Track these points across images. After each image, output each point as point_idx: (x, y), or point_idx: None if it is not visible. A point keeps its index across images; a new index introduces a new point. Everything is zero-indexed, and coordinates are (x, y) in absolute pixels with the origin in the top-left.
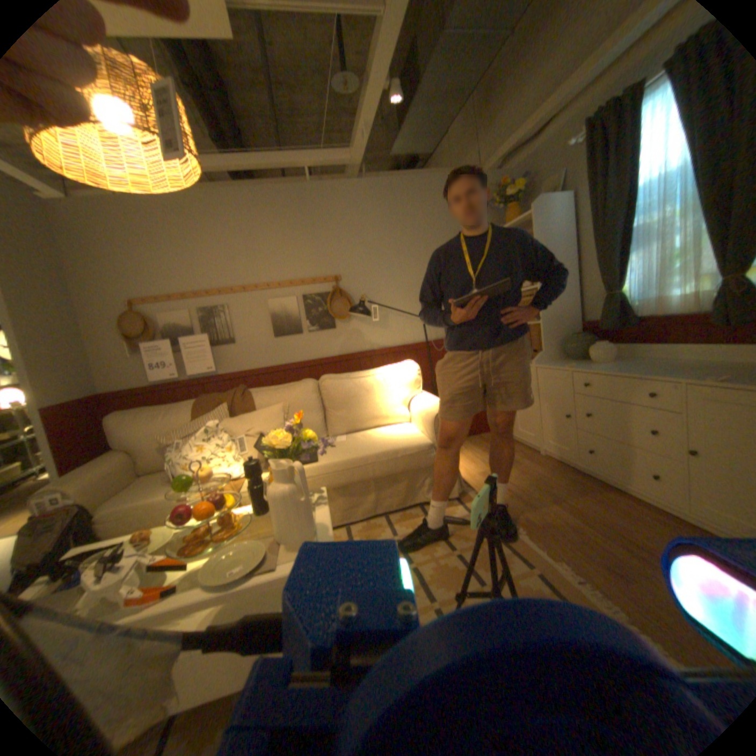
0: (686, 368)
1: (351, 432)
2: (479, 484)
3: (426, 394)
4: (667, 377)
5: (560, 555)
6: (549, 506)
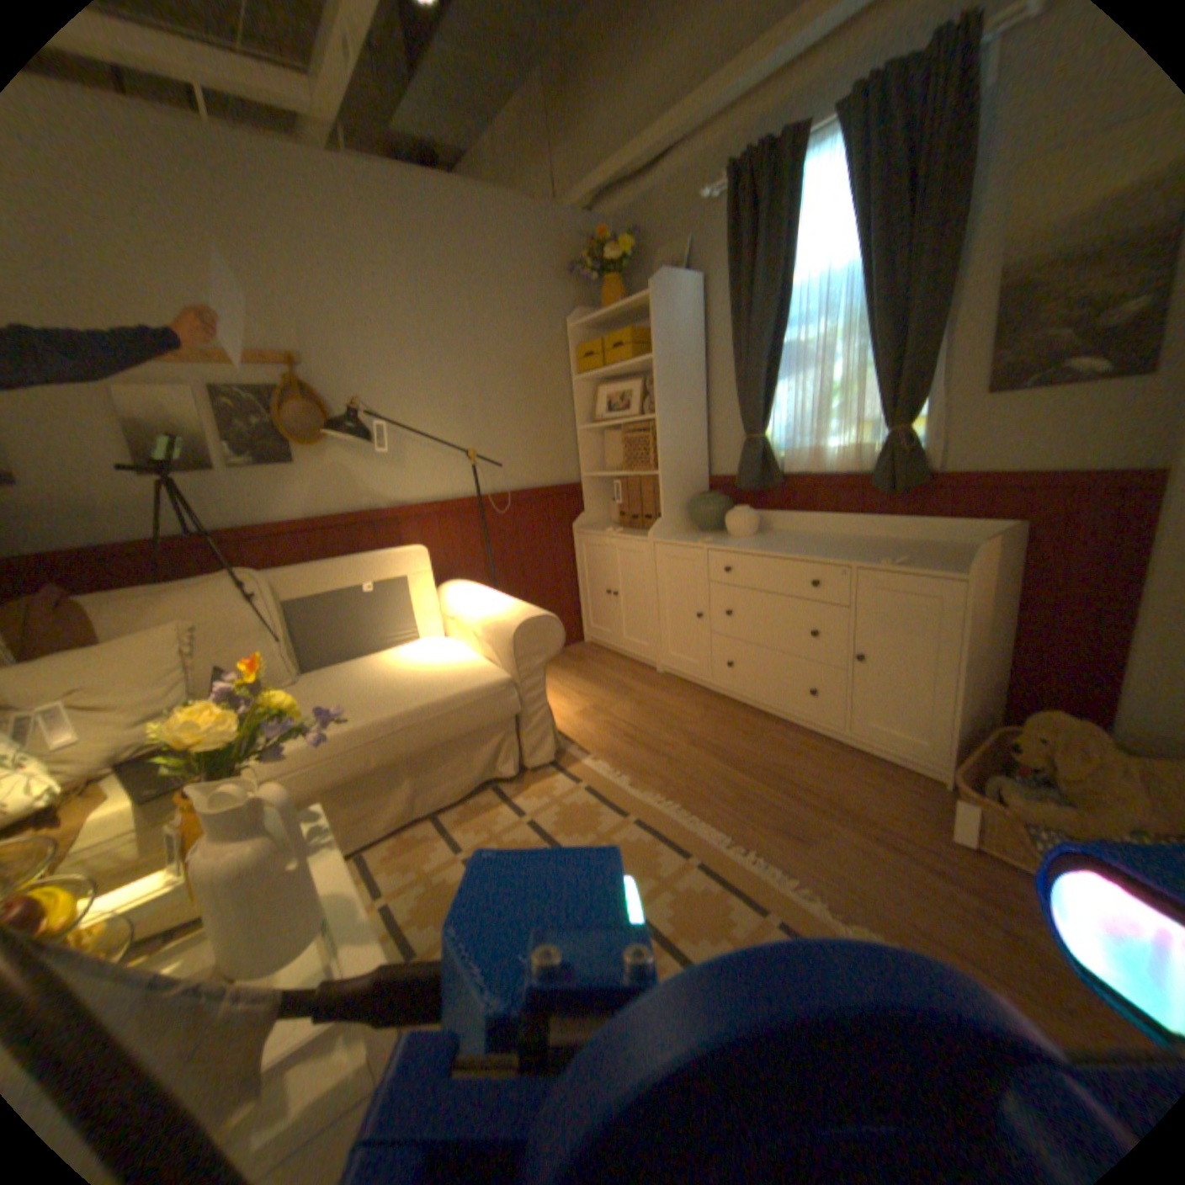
0: (846, 546)
1: (345, 671)
2: (579, 731)
3: (486, 590)
4: (833, 558)
5: (717, 825)
6: (685, 751)
